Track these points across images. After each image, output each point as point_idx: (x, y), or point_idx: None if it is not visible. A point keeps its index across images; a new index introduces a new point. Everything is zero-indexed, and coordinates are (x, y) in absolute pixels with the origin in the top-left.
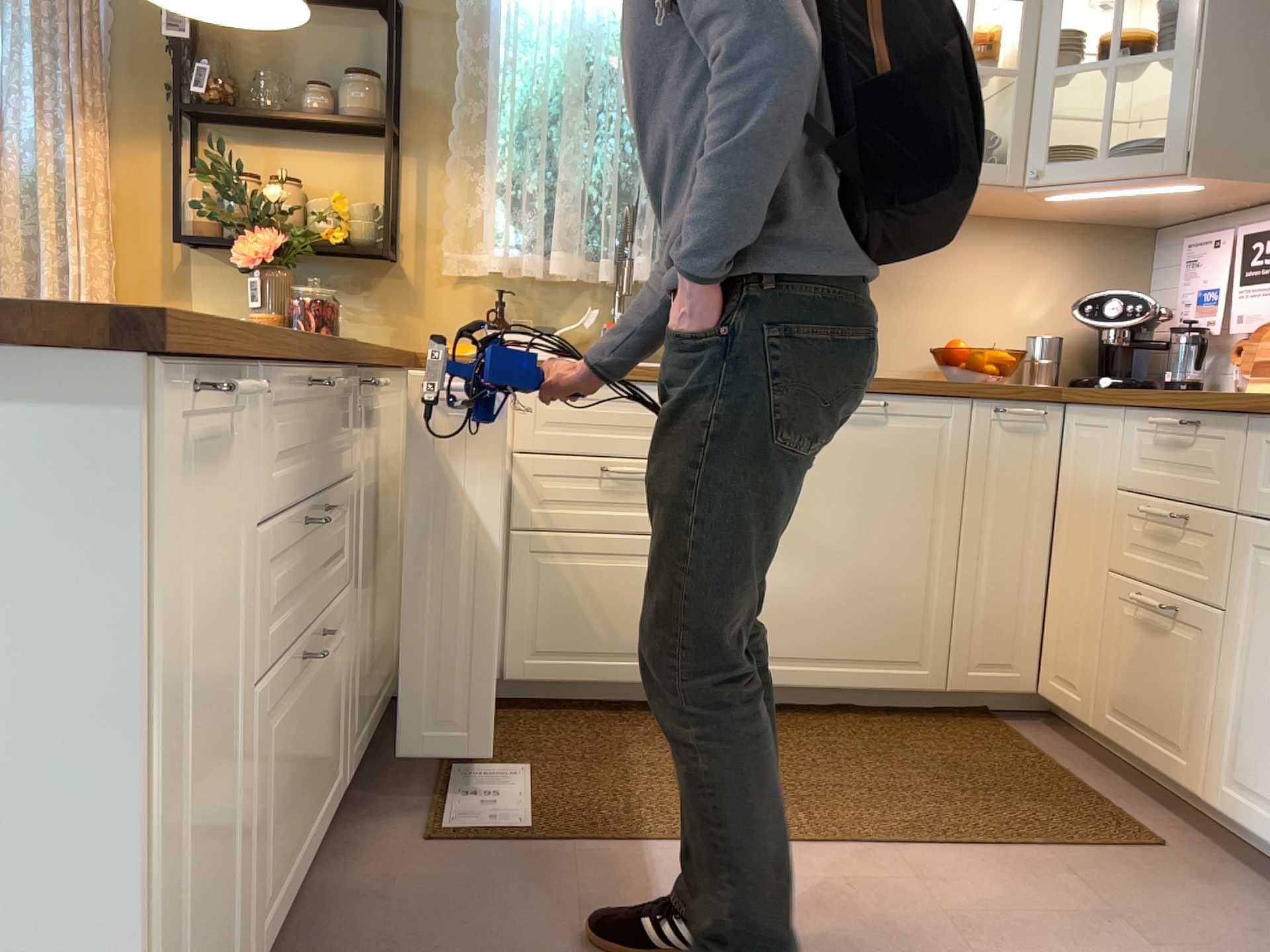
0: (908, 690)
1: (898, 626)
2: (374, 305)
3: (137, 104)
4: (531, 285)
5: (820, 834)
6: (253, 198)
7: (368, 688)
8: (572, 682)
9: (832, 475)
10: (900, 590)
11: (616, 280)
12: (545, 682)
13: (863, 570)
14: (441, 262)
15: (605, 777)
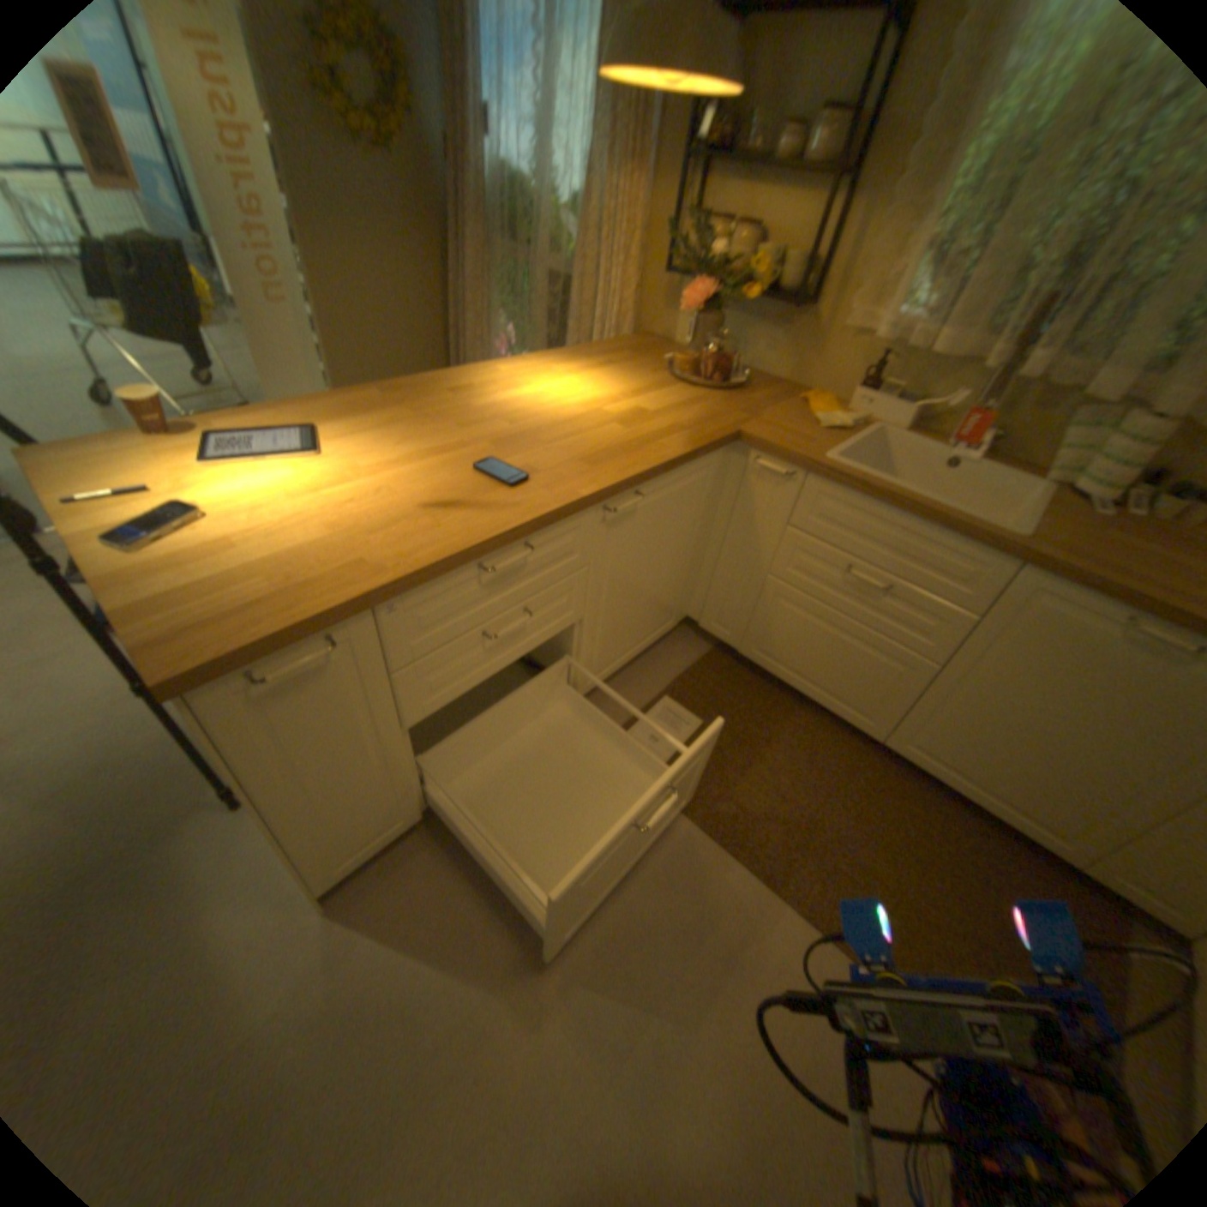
0: (1043, 847)
1: (1064, 809)
2: (788, 340)
3: (674, 138)
4: (924, 349)
5: (818, 913)
6: (708, 248)
7: (622, 647)
8: (778, 678)
9: (1077, 675)
10: (1089, 791)
11: (1009, 365)
12: (762, 668)
13: (1057, 755)
14: (851, 311)
15: (738, 761)
